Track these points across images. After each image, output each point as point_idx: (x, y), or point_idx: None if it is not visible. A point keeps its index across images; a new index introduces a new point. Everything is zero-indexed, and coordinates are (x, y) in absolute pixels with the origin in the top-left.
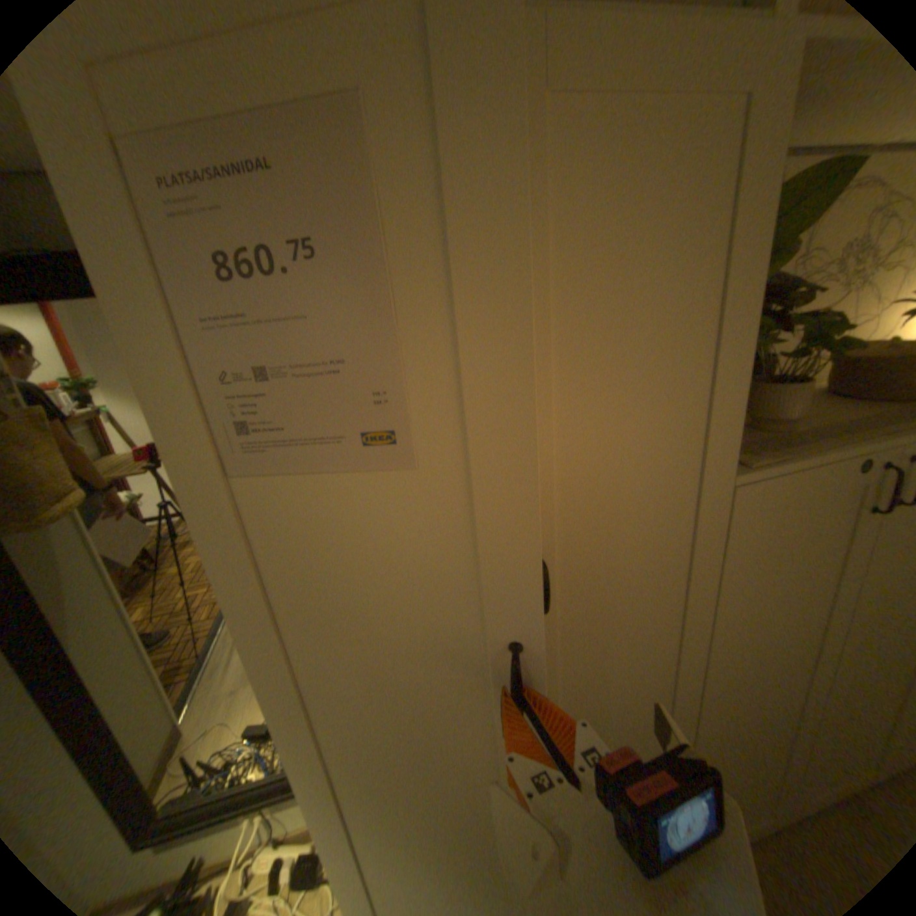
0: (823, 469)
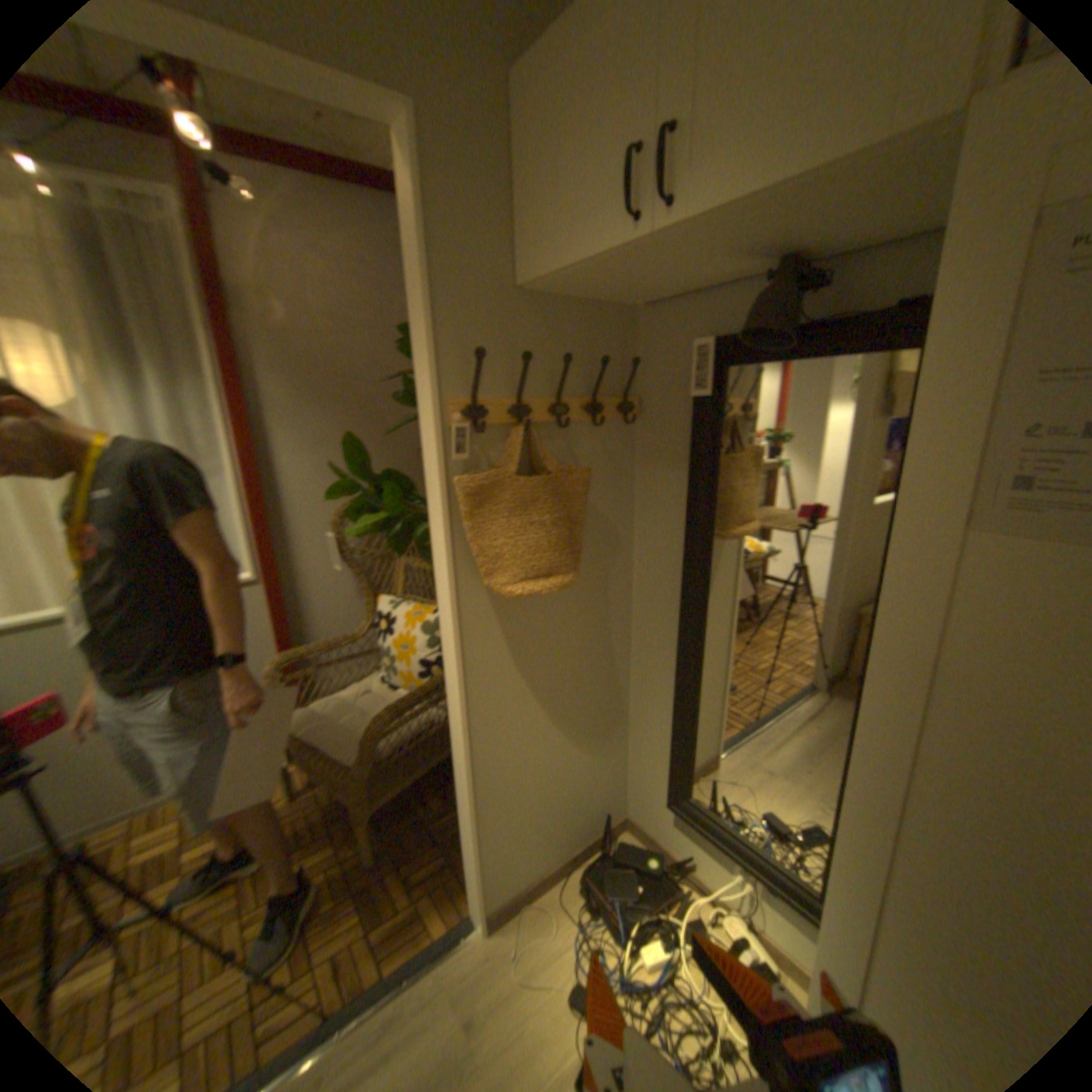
0: None
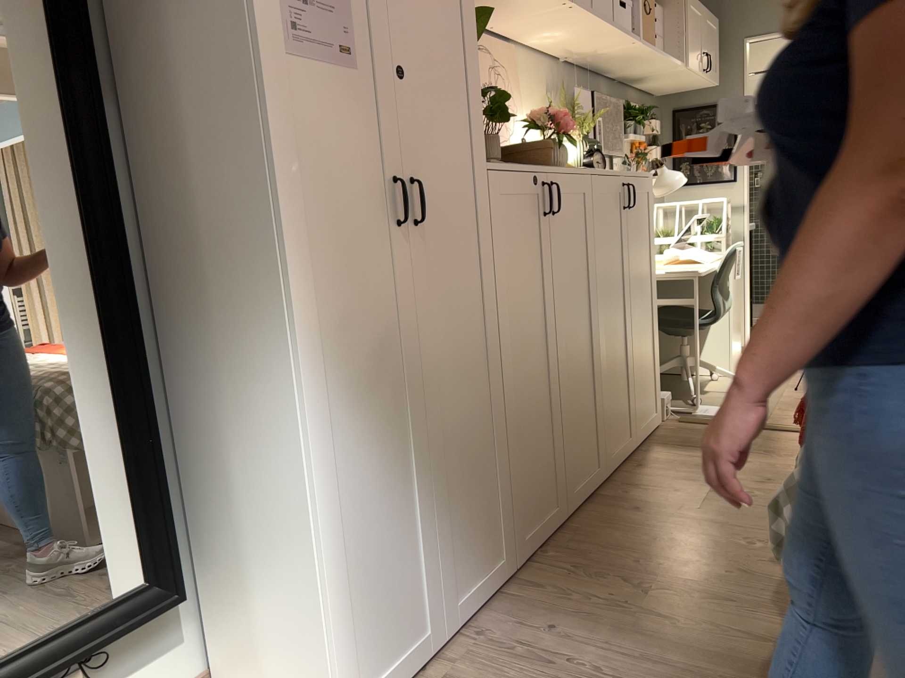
0: (515, 171)
